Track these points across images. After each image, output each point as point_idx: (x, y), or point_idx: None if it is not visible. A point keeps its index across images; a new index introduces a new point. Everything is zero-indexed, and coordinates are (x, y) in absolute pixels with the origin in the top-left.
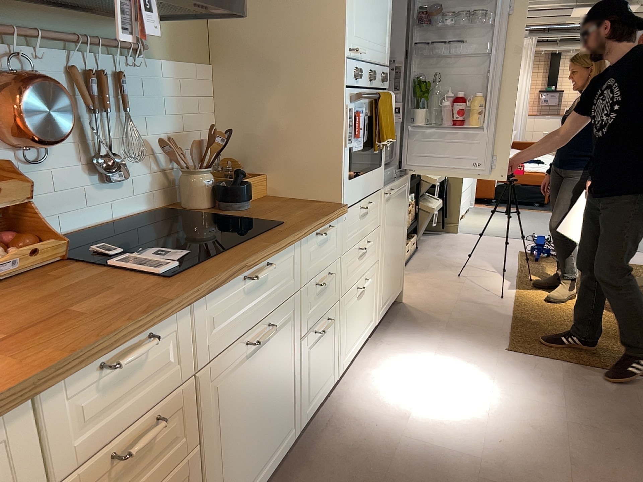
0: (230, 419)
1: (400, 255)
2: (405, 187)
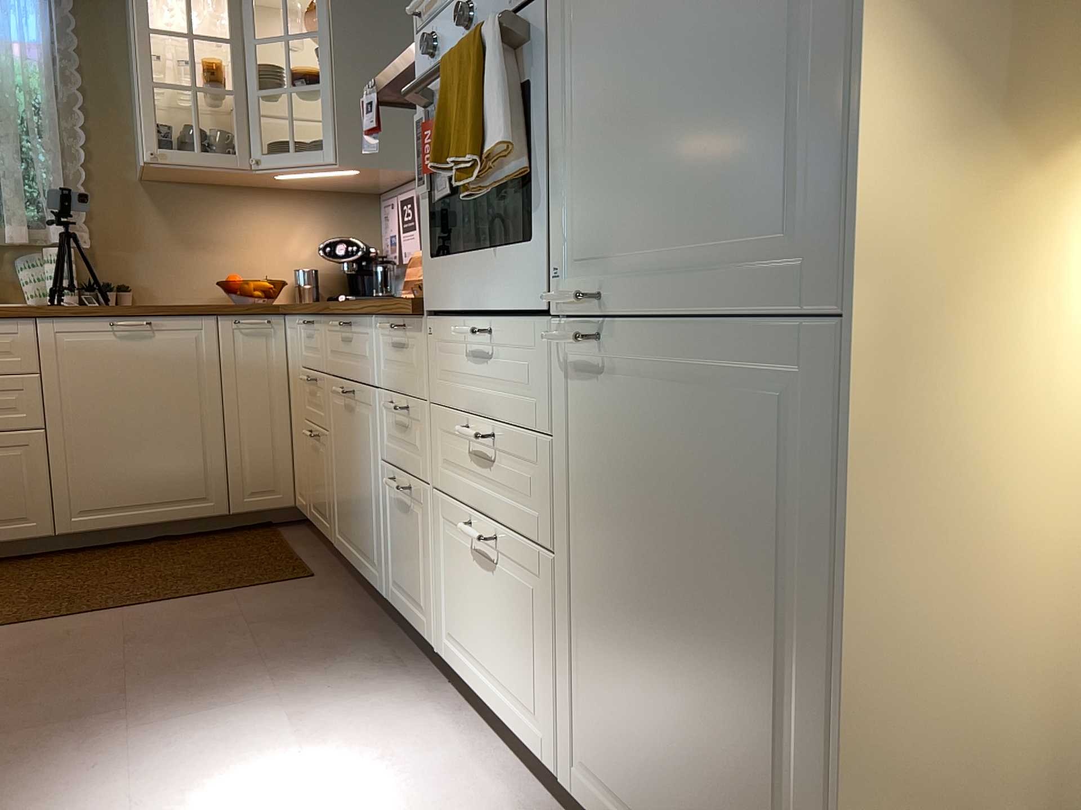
0: (338, 444)
1: (754, 769)
2: (778, 388)
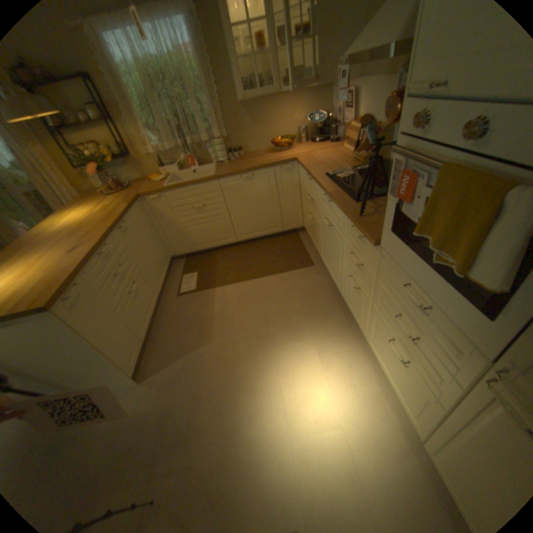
0: (323, 233)
1: None
2: None
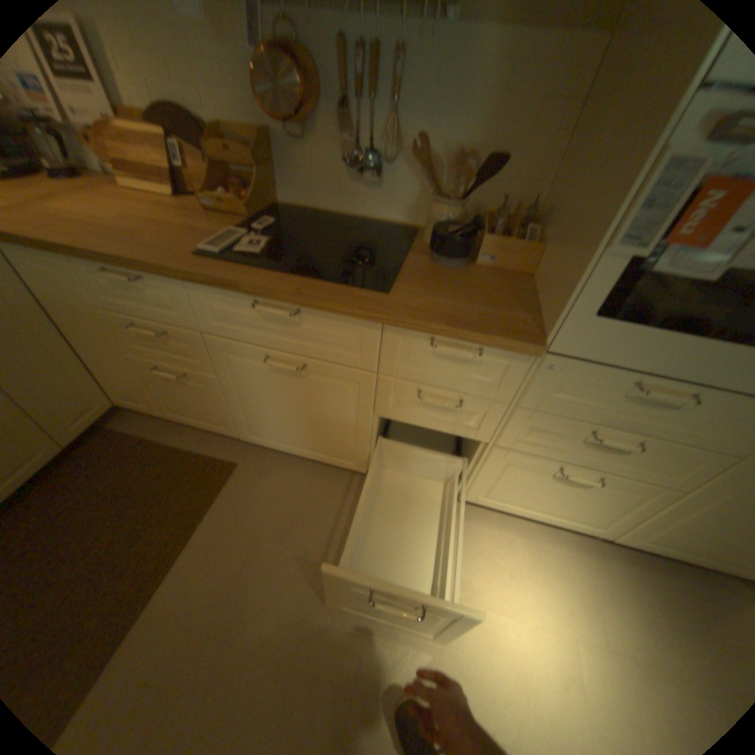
0: (253, 388)
1: None
2: None
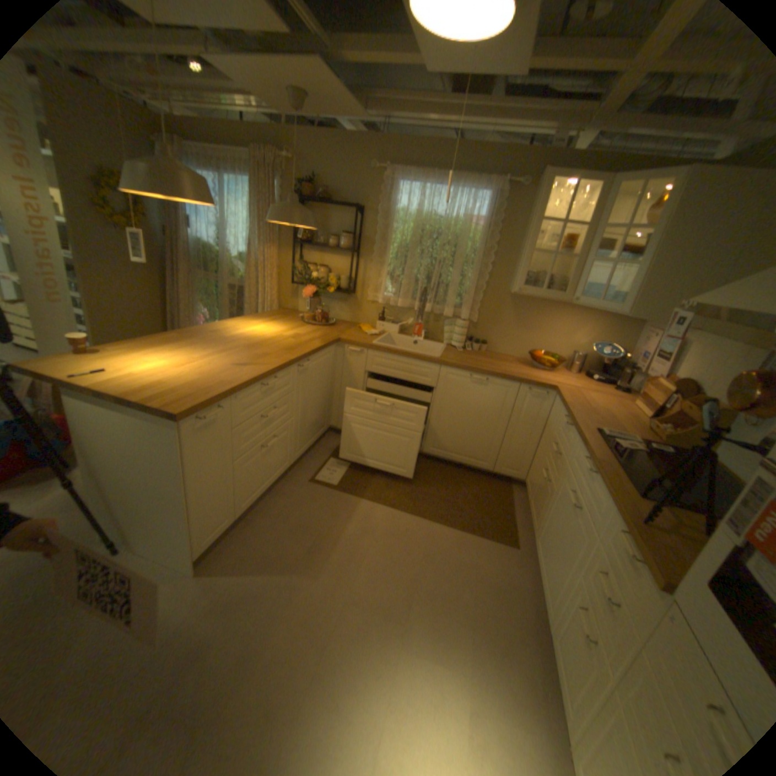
0: (559, 510)
1: None
2: None
